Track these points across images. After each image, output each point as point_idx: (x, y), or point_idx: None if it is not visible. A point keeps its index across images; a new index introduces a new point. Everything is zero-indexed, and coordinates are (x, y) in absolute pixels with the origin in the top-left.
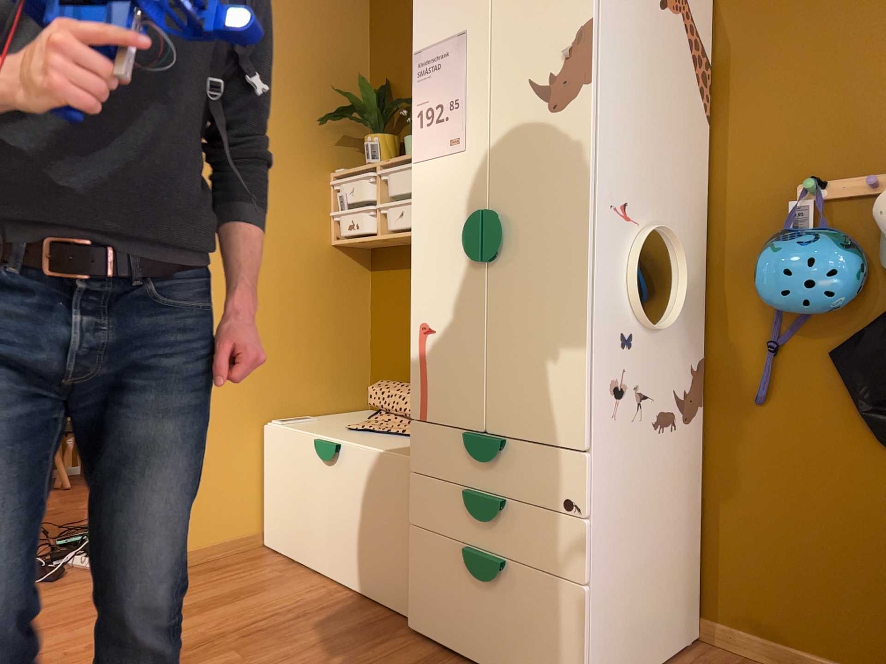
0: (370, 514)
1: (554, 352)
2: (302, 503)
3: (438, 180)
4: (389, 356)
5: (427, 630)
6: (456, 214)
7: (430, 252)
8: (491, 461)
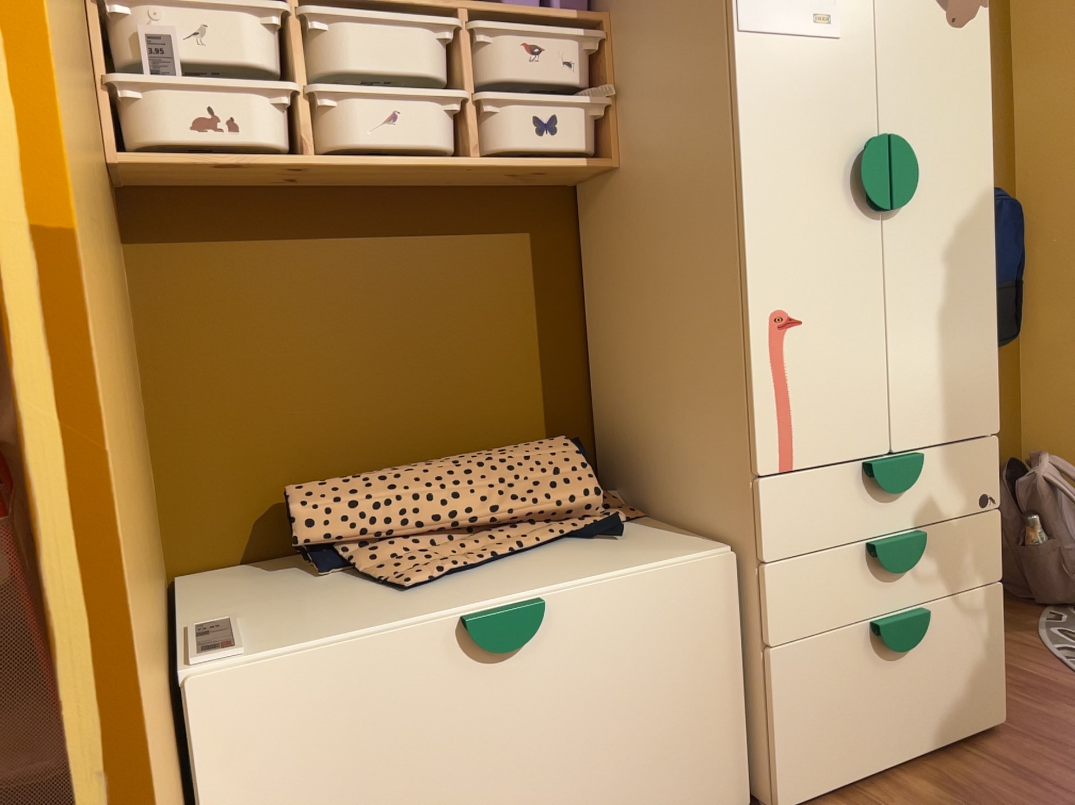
0: (638, 694)
1: (966, 326)
2: (413, 796)
3: (794, 74)
4: (235, 438)
5: (816, 786)
6: (831, 136)
7: (785, 193)
8: (912, 485)
